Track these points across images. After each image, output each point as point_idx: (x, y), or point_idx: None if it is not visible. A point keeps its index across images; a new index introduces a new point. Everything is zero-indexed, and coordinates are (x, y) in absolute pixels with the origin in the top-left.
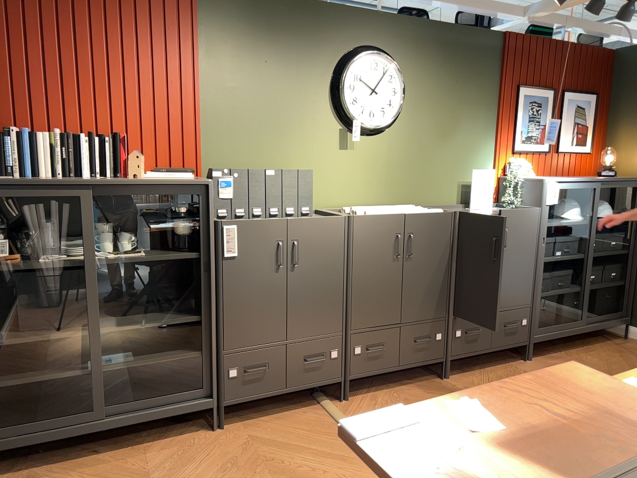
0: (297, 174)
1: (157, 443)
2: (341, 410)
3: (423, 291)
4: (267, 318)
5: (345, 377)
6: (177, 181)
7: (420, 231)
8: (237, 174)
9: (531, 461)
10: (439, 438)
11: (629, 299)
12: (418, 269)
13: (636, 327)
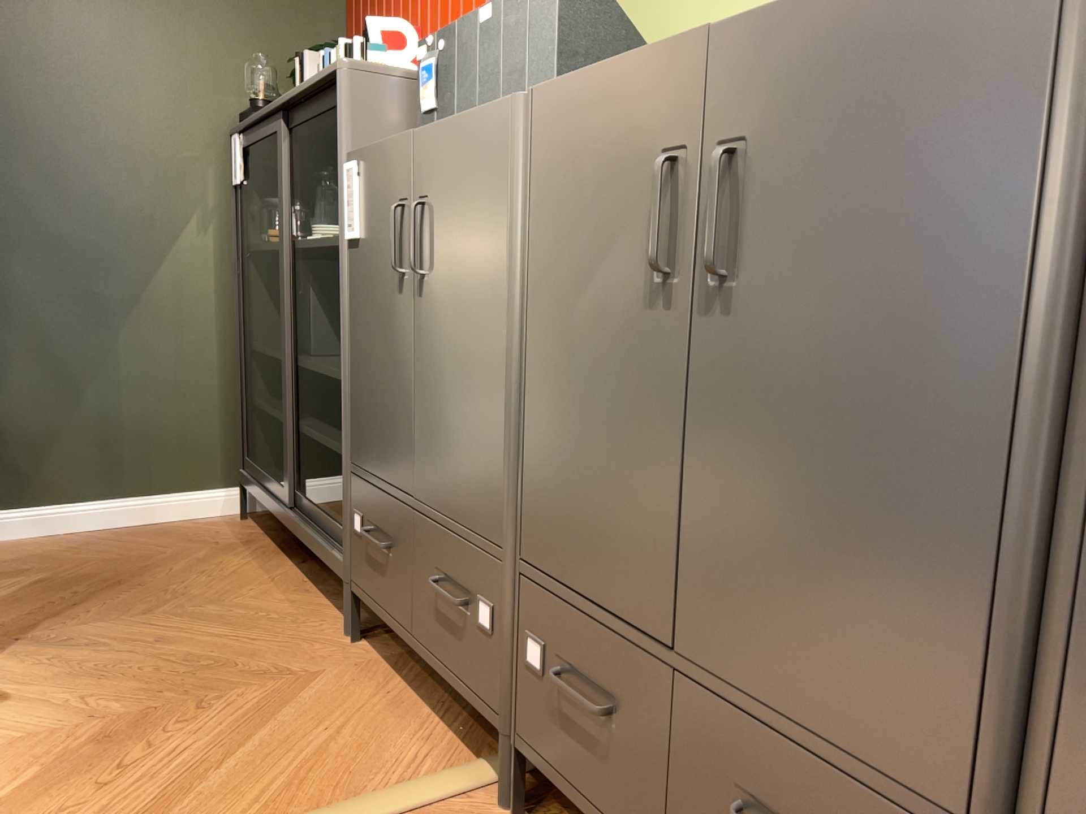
0: (528, 2)
1: (312, 596)
2: (438, 808)
3: (794, 524)
4: (390, 415)
5: (507, 724)
6: (319, 78)
7: (782, 121)
8: (444, 48)
9: None
10: None
11: None
12: (765, 371)
13: None
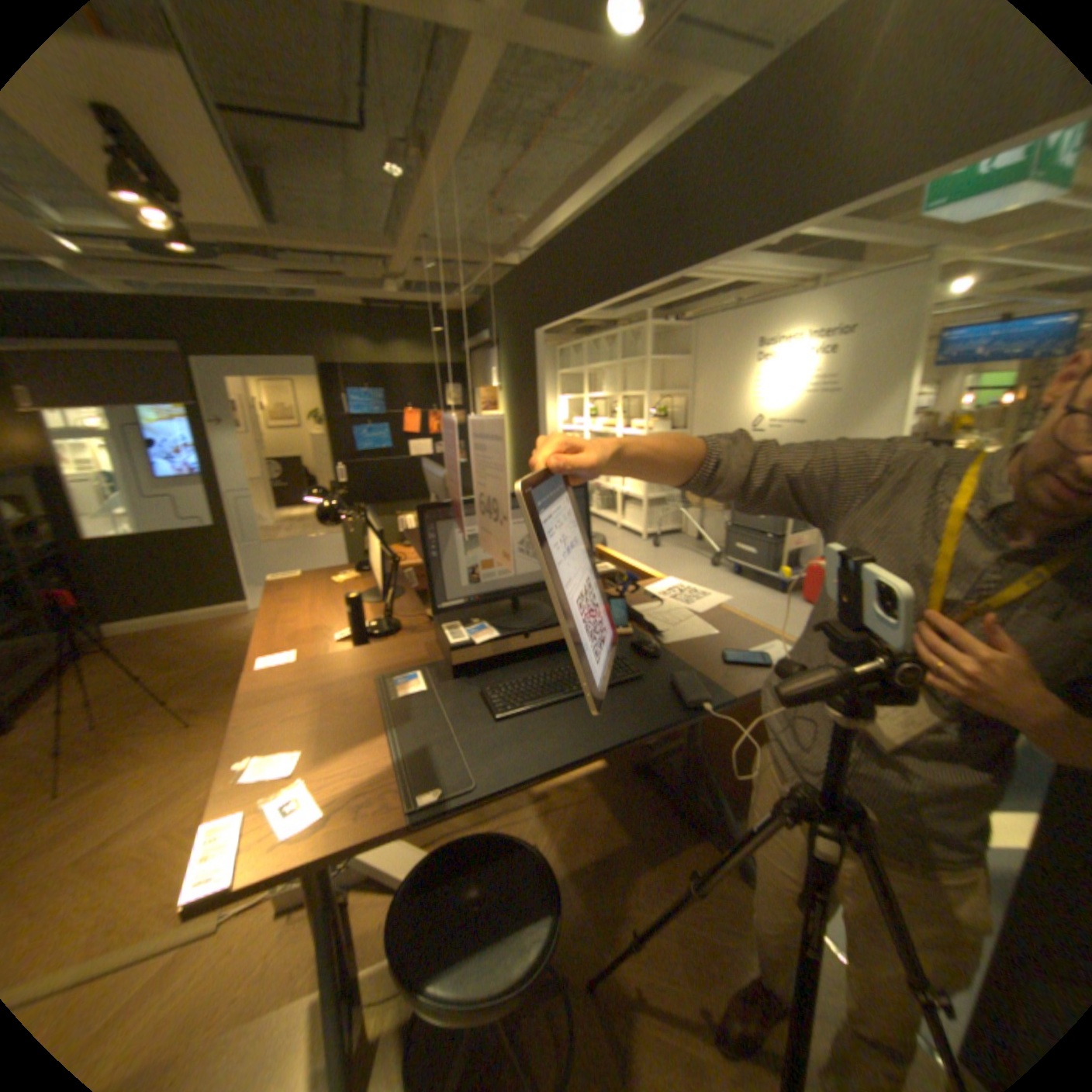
0: None
1: None
2: None
3: None
4: None
5: None
6: None
7: None
8: None
9: (335, 744)
10: (266, 799)
11: (84, 600)
12: None
13: (104, 625)
